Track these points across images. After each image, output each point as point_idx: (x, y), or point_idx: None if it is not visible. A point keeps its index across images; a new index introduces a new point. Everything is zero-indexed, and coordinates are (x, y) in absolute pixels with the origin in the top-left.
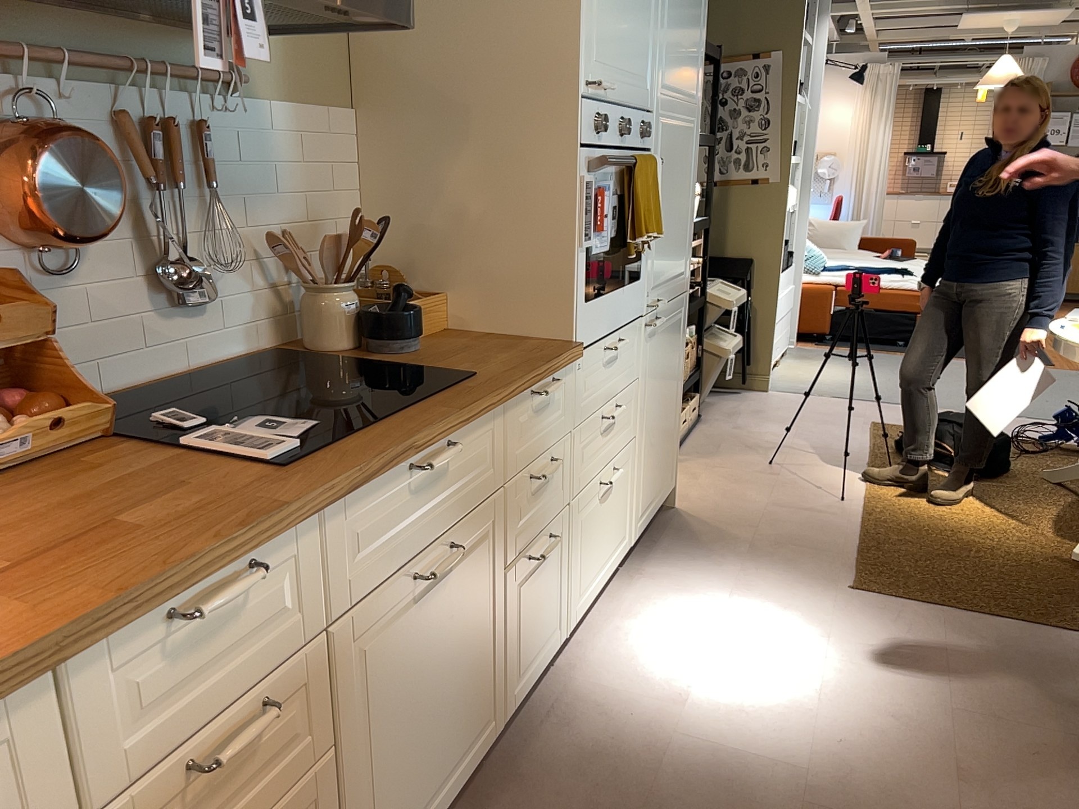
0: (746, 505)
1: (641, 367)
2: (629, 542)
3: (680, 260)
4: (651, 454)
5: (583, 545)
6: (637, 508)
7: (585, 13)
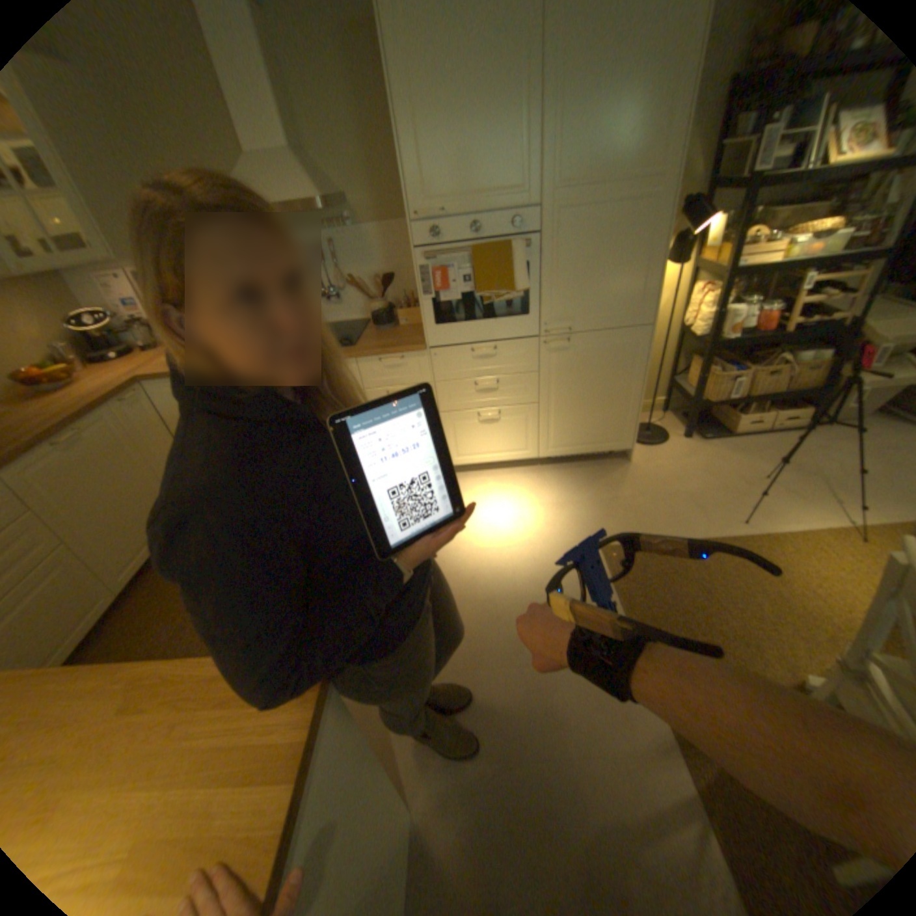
0: (670, 485)
1: (539, 367)
2: (531, 455)
3: (621, 303)
4: (565, 418)
5: (457, 436)
6: (542, 441)
7: (401, 174)
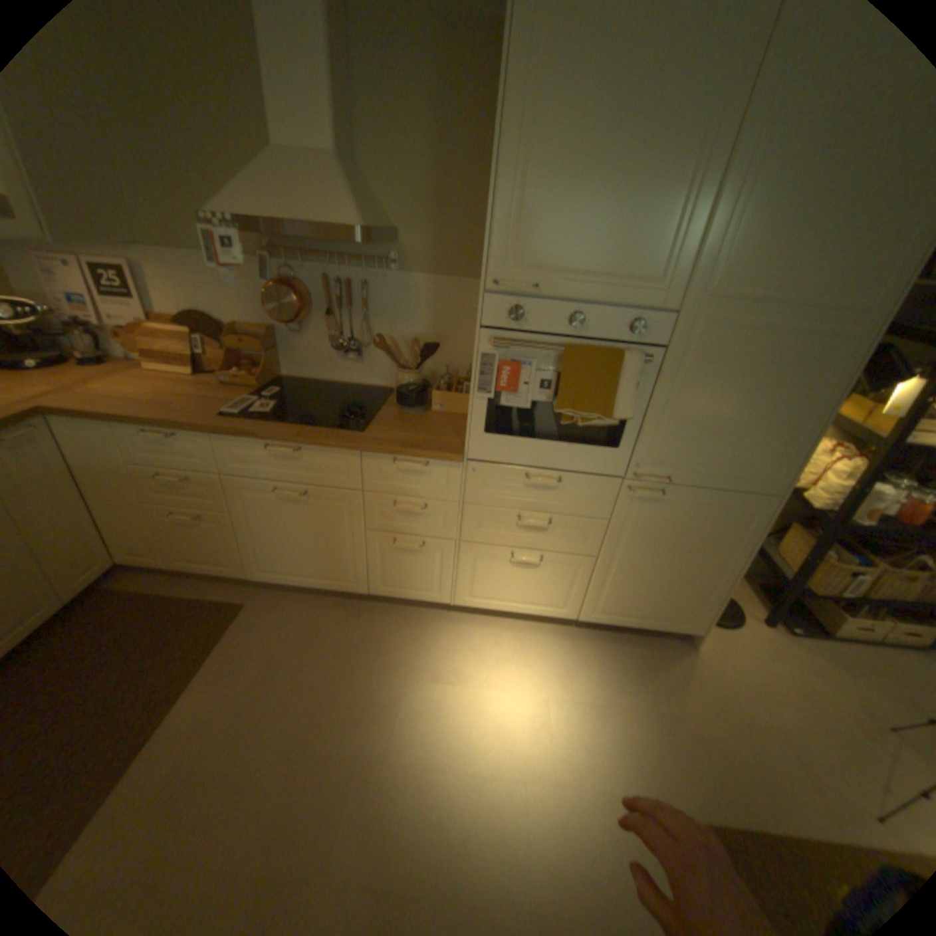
0: (757, 710)
1: (613, 515)
2: (571, 616)
3: (753, 462)
4: (630, 584)
5: (478, 573)
6: (590, 604)
7: (492, 224)
